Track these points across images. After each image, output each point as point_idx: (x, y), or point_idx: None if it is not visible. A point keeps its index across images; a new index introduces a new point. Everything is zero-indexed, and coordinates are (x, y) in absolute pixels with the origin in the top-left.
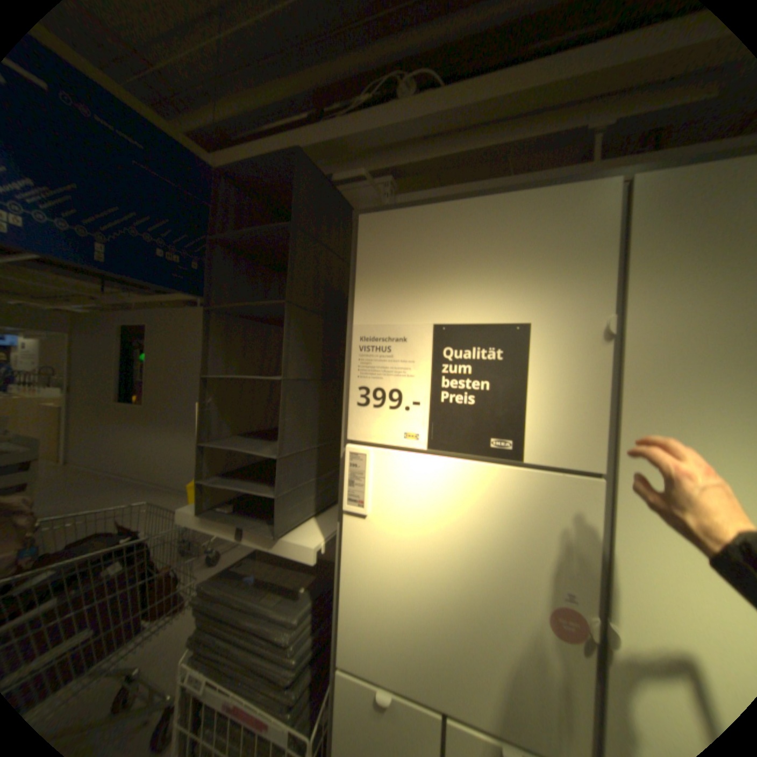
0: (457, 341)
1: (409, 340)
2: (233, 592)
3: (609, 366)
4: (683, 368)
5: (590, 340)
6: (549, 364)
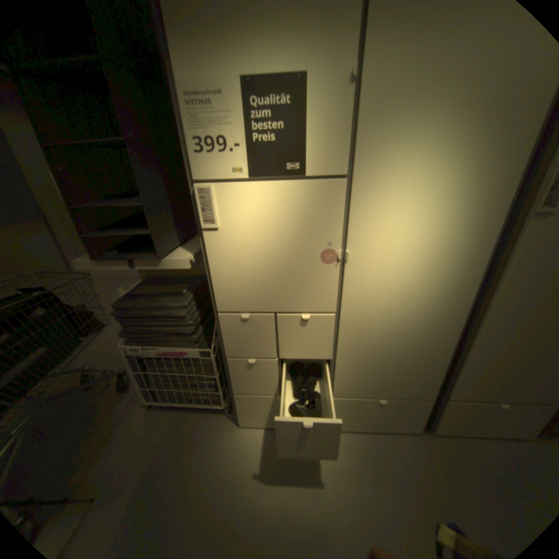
0: (259, 89)
1: (223, 91)
2: (139, 301)
3: (351, 102)
4: (388, 99)
5: (342, 83)
6: (318, 104)
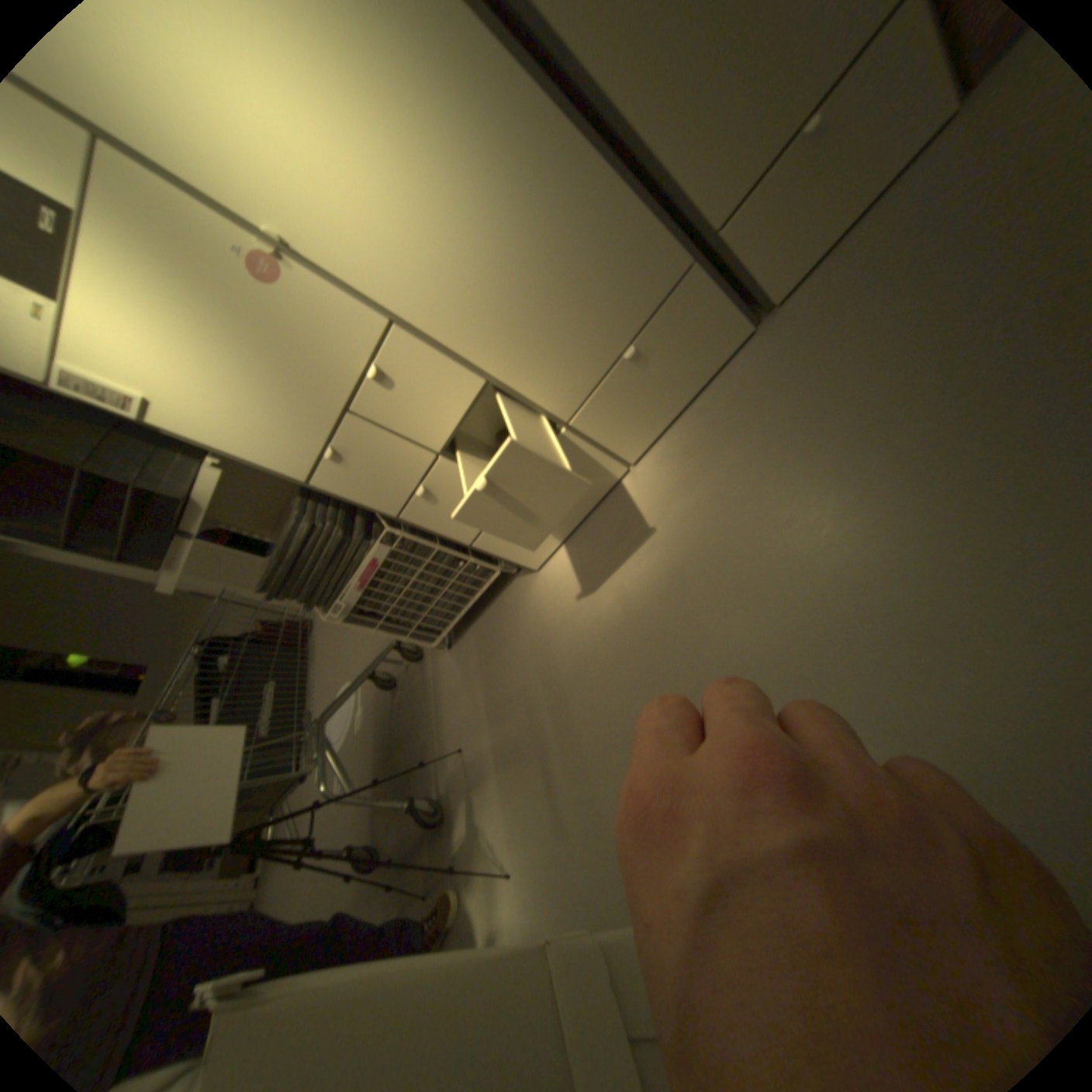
0: None
1: None
2: (273, 560)
3: None
4: None
5: None
6: None
